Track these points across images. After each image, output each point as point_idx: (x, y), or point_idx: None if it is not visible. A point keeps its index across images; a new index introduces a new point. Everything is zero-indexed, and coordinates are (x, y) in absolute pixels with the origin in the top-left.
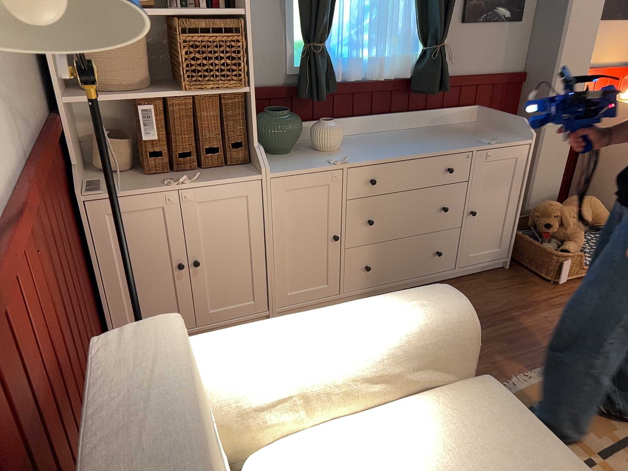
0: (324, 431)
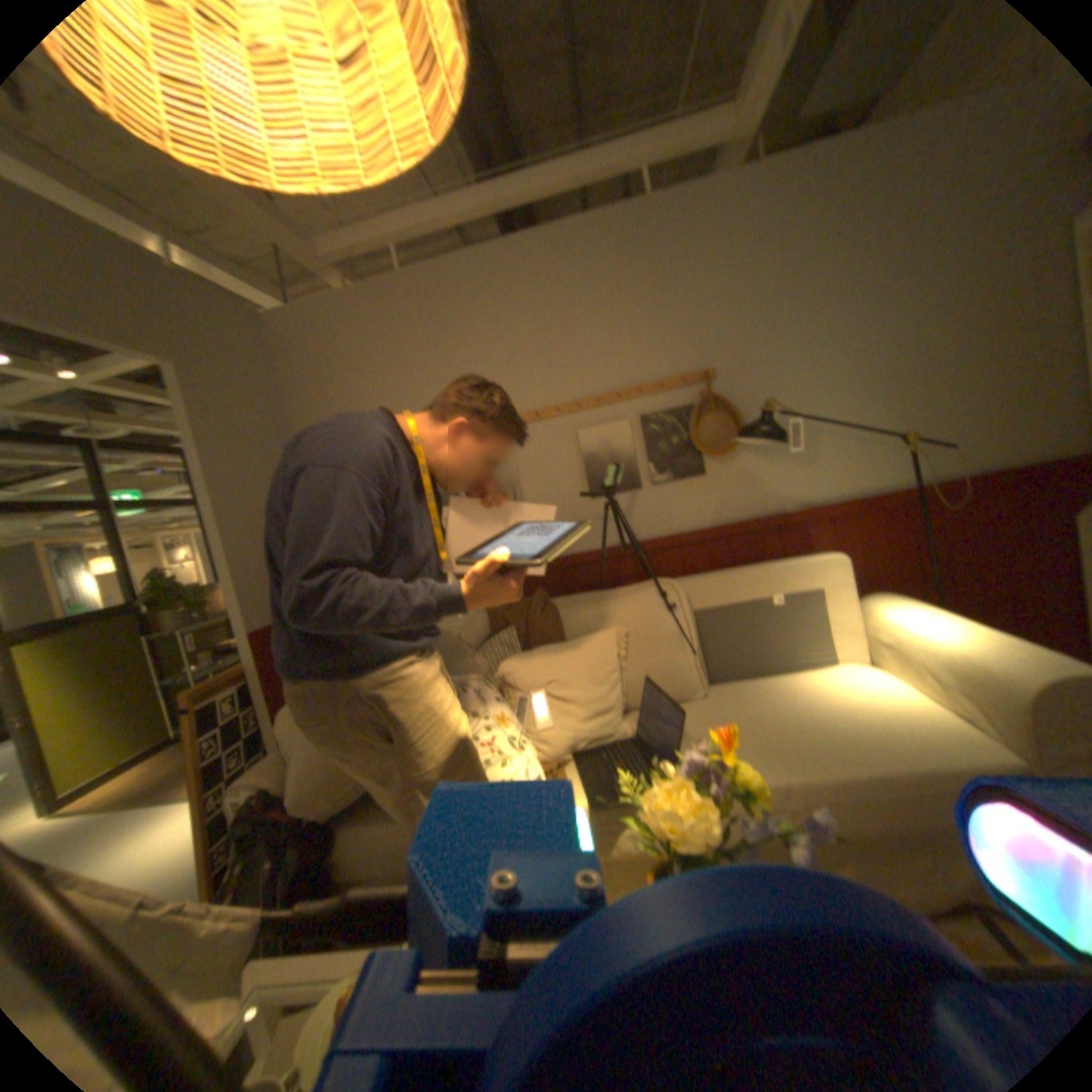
0: (901, 683)
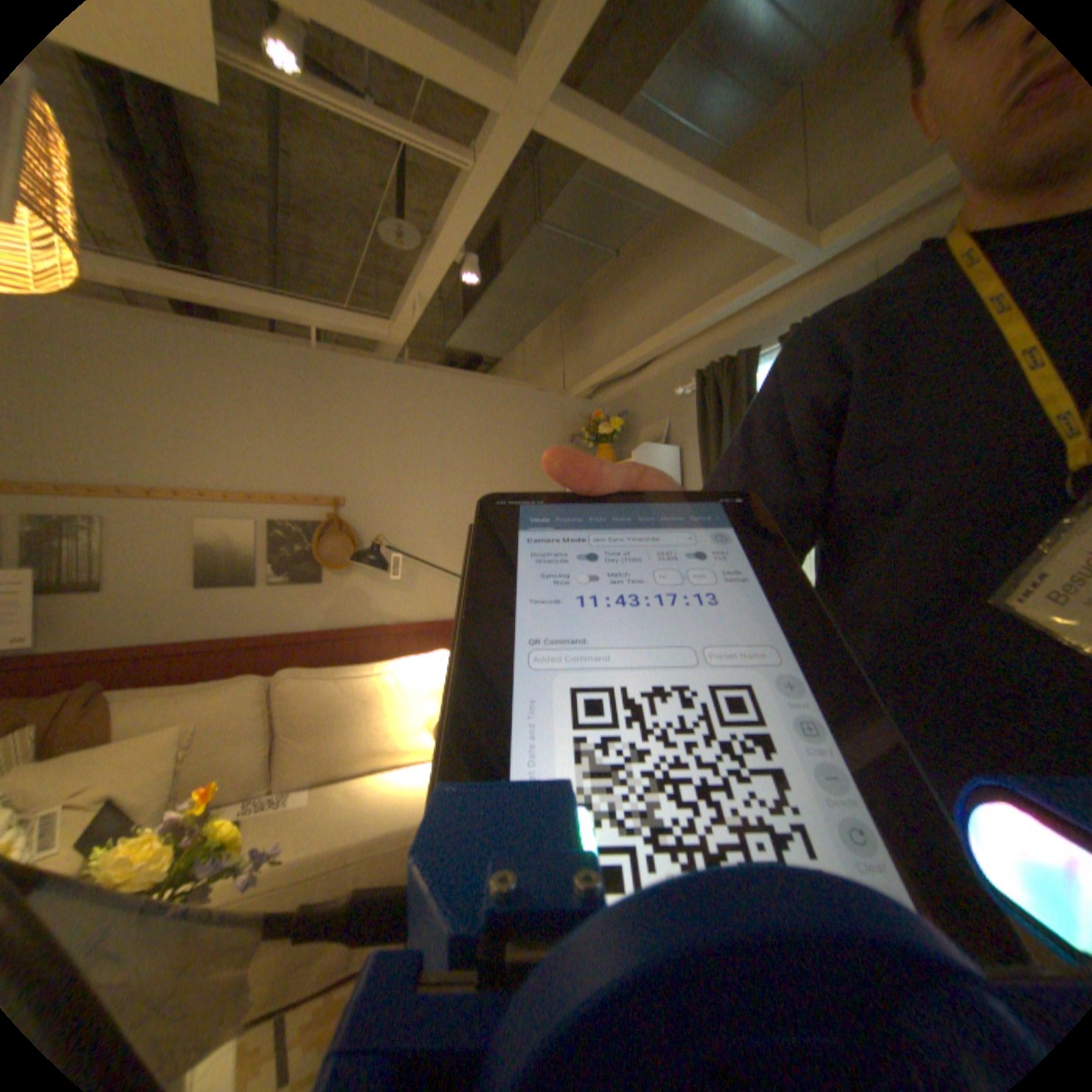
0: None
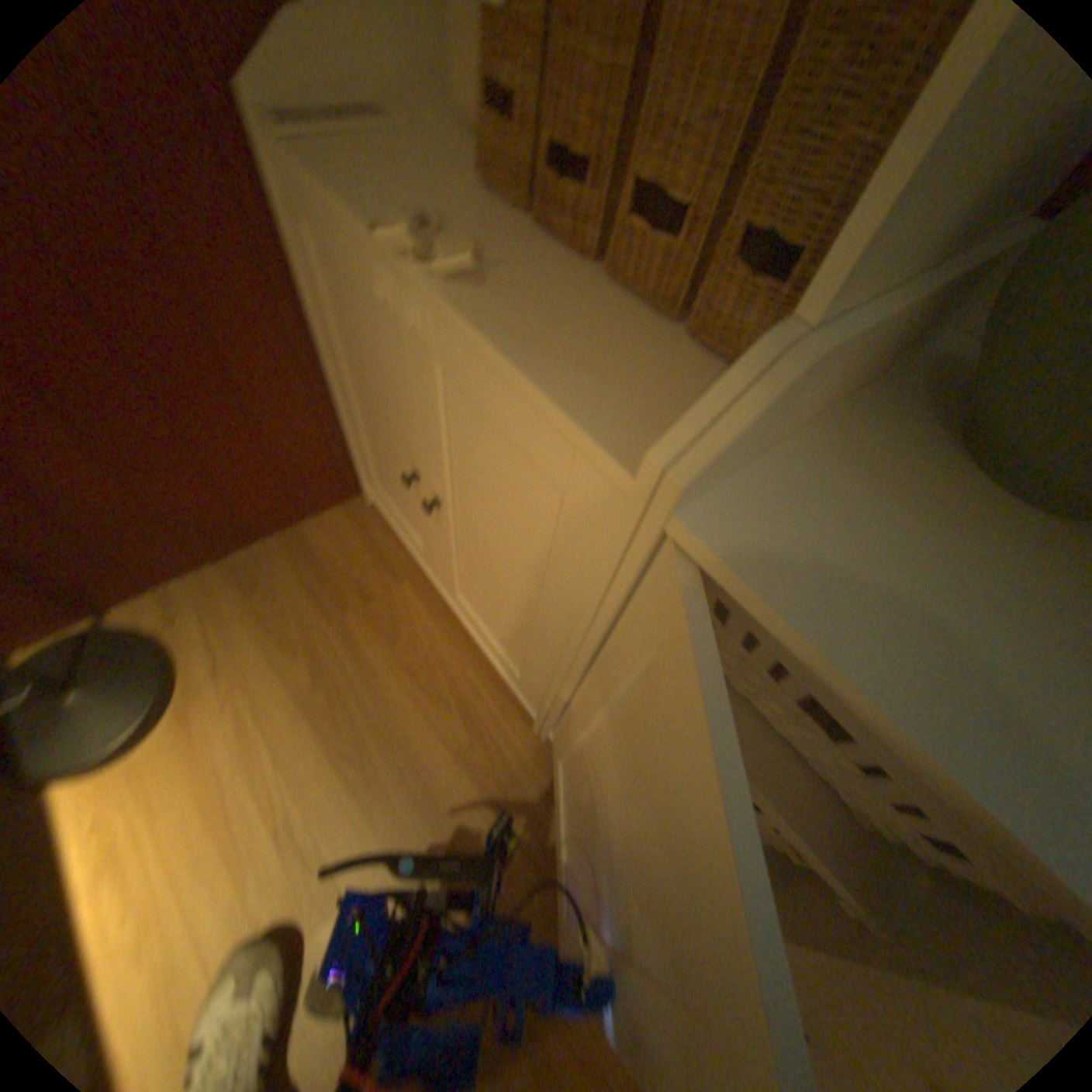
0: None
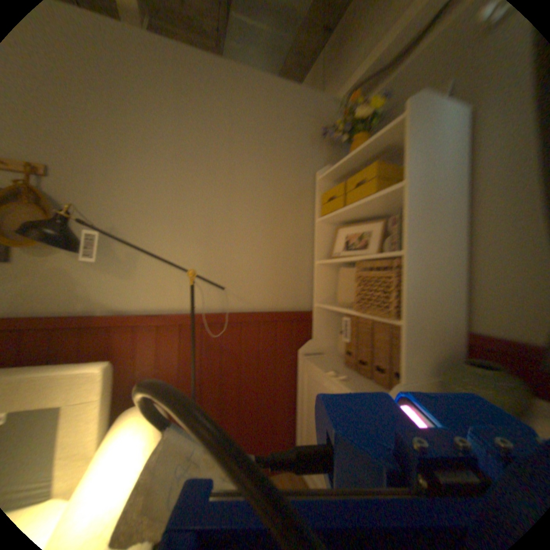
0: None
